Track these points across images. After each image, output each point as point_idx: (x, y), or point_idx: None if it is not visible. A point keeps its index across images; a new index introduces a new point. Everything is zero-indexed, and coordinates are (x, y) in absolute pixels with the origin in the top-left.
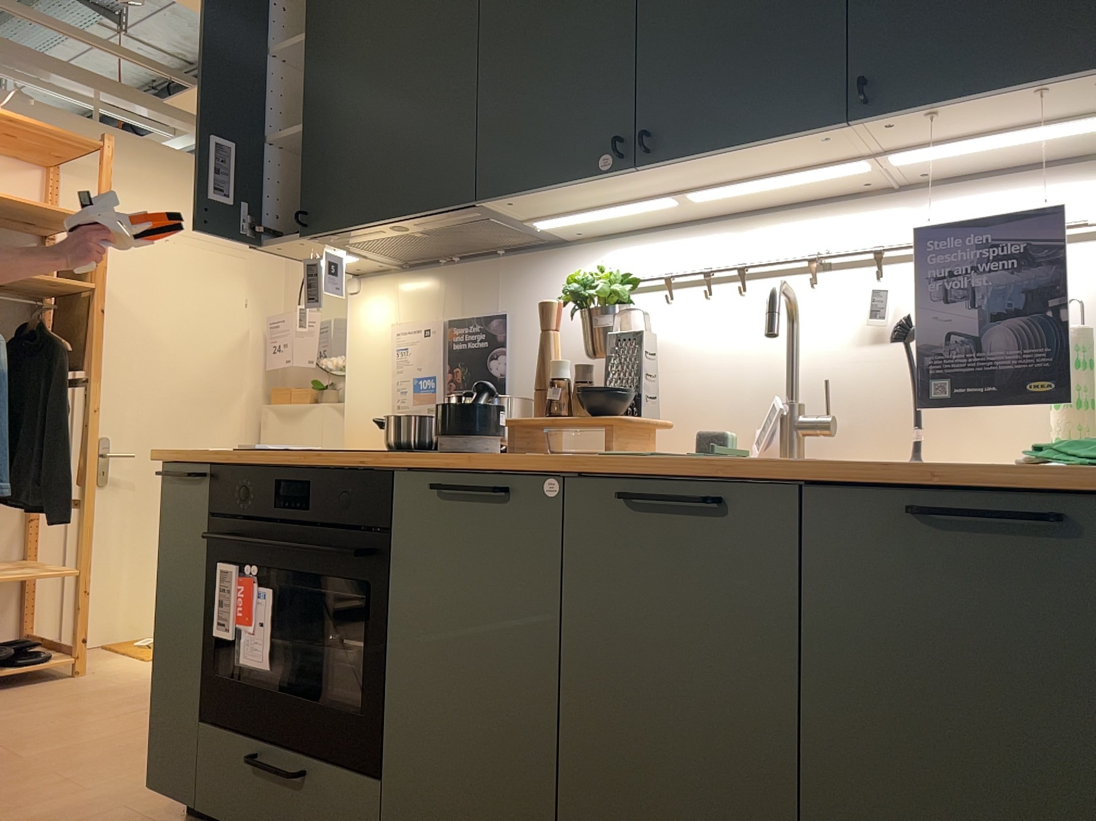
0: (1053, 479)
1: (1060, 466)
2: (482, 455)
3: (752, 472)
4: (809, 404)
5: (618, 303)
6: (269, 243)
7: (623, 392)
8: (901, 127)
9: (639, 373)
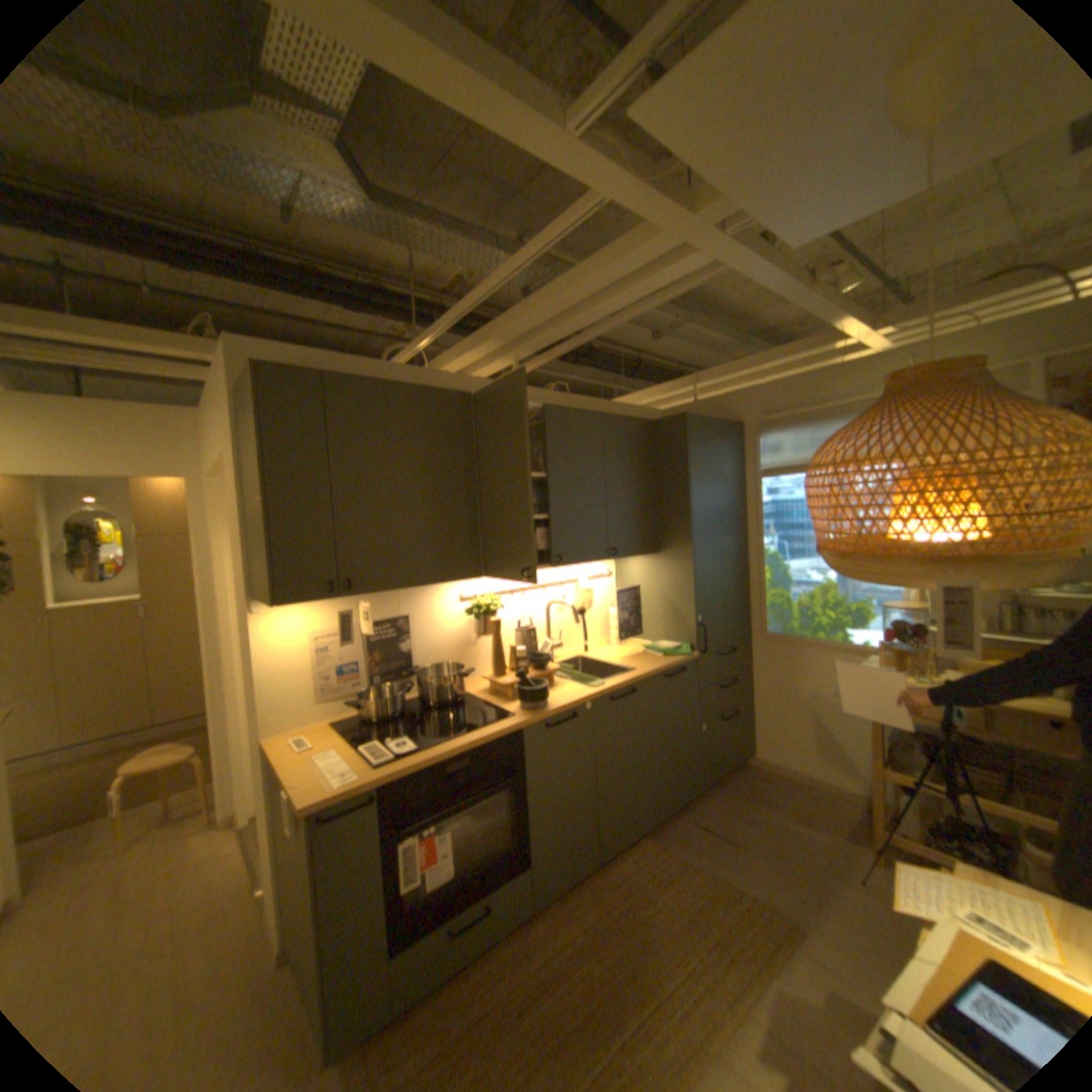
0: (678, 661)
1: (671, 657)
2: (548, 704)
3: (639, 679)
4: (550, 638)
5: (492, 610)
6: (293, 602)
7: (543, 656)
8: (608, 559)
9: (531, 644)
